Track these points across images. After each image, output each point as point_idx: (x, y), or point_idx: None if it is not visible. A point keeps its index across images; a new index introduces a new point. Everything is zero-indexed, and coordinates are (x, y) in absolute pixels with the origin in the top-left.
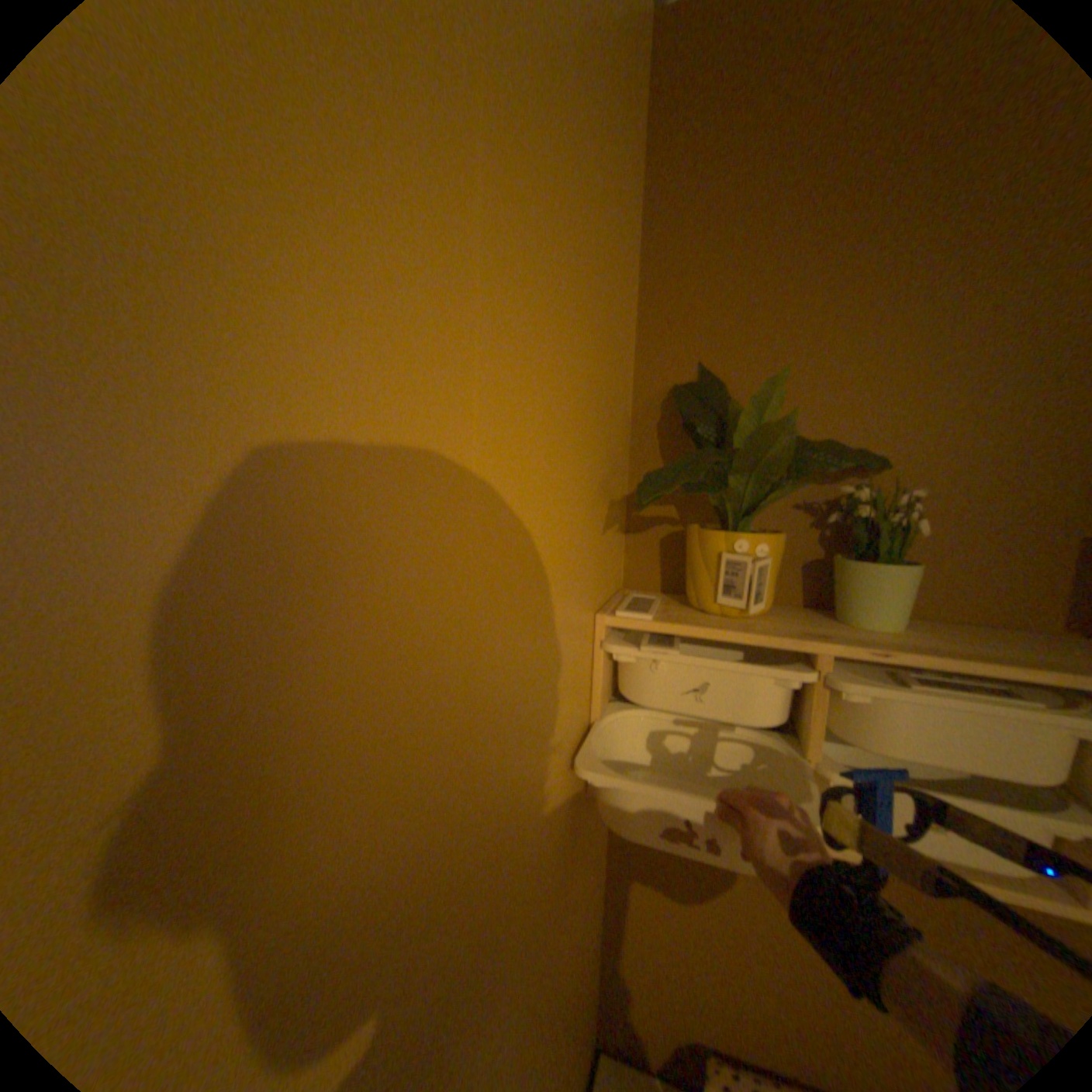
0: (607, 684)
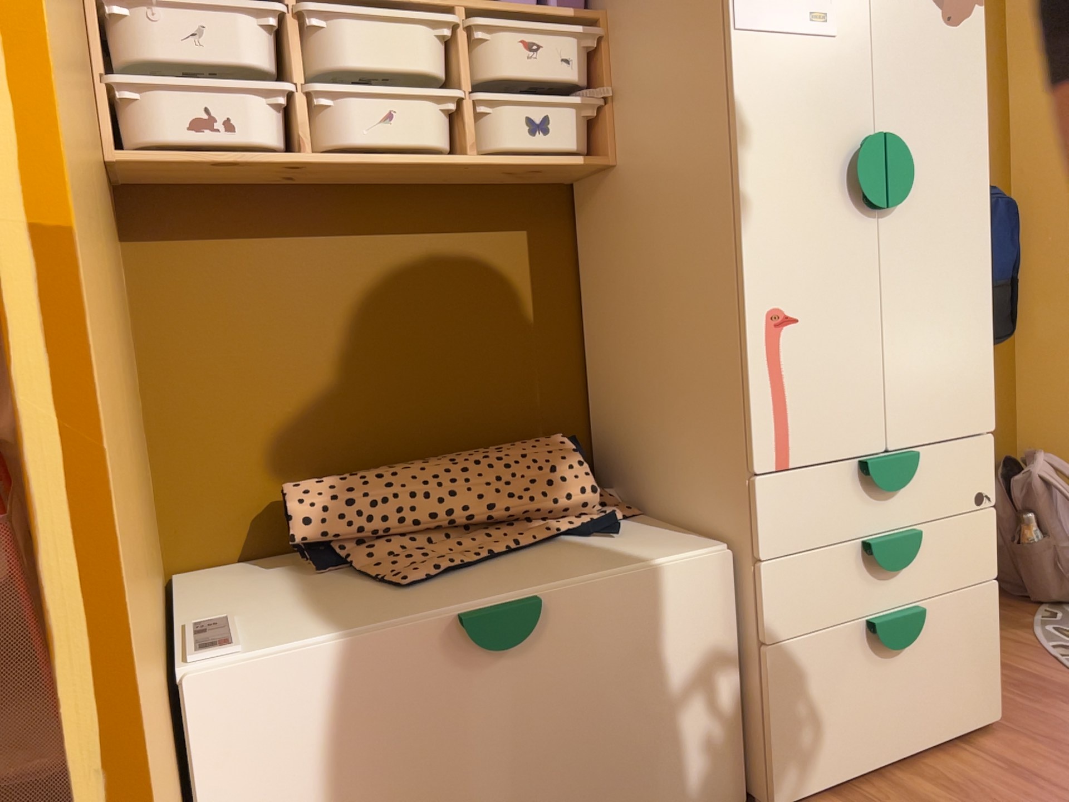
0: (103, 58)
